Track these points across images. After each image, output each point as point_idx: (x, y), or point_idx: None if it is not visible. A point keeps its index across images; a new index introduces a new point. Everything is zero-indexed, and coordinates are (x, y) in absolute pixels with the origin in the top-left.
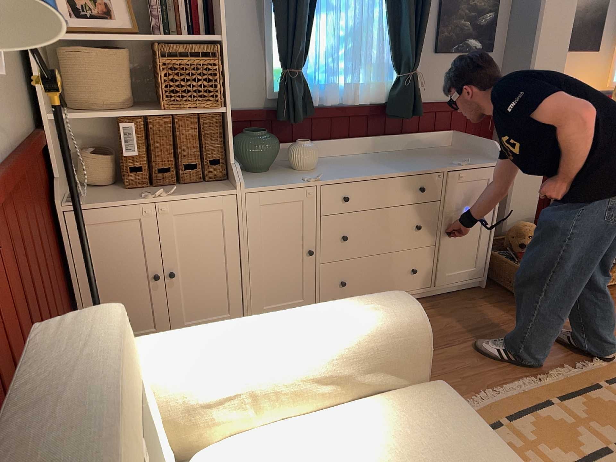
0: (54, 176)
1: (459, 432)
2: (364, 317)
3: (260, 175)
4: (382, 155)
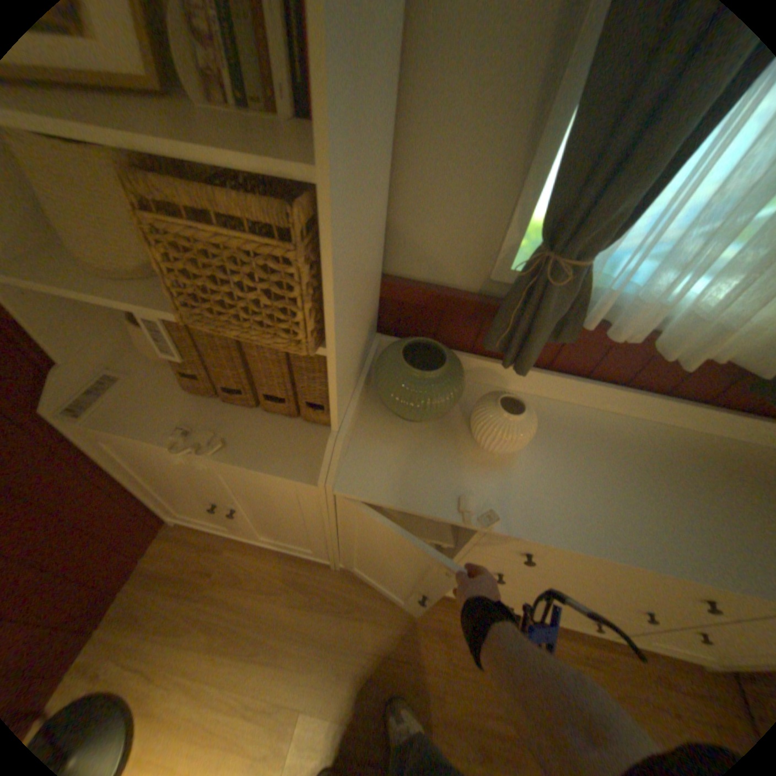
0: (58, 358)
1: None
2: None
3: (406, 432)
4: (677, 441)
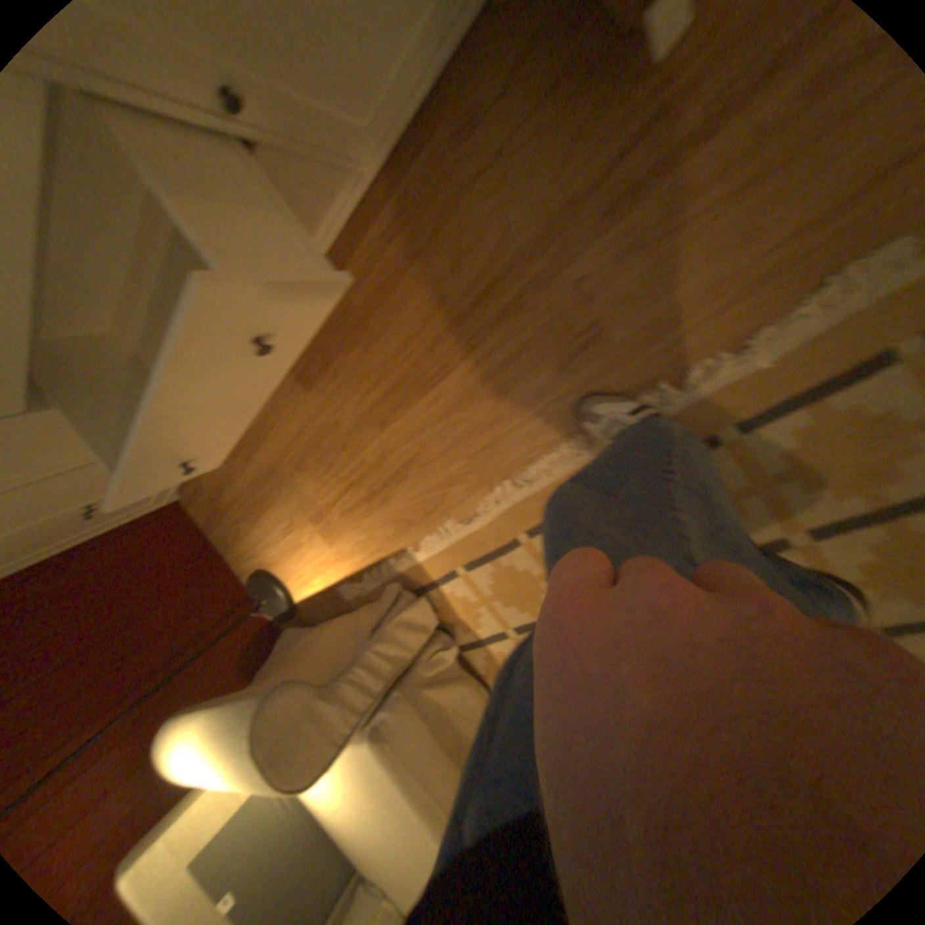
0: None
1: (388, 803)
2: (243, 783)
3: None
4: None
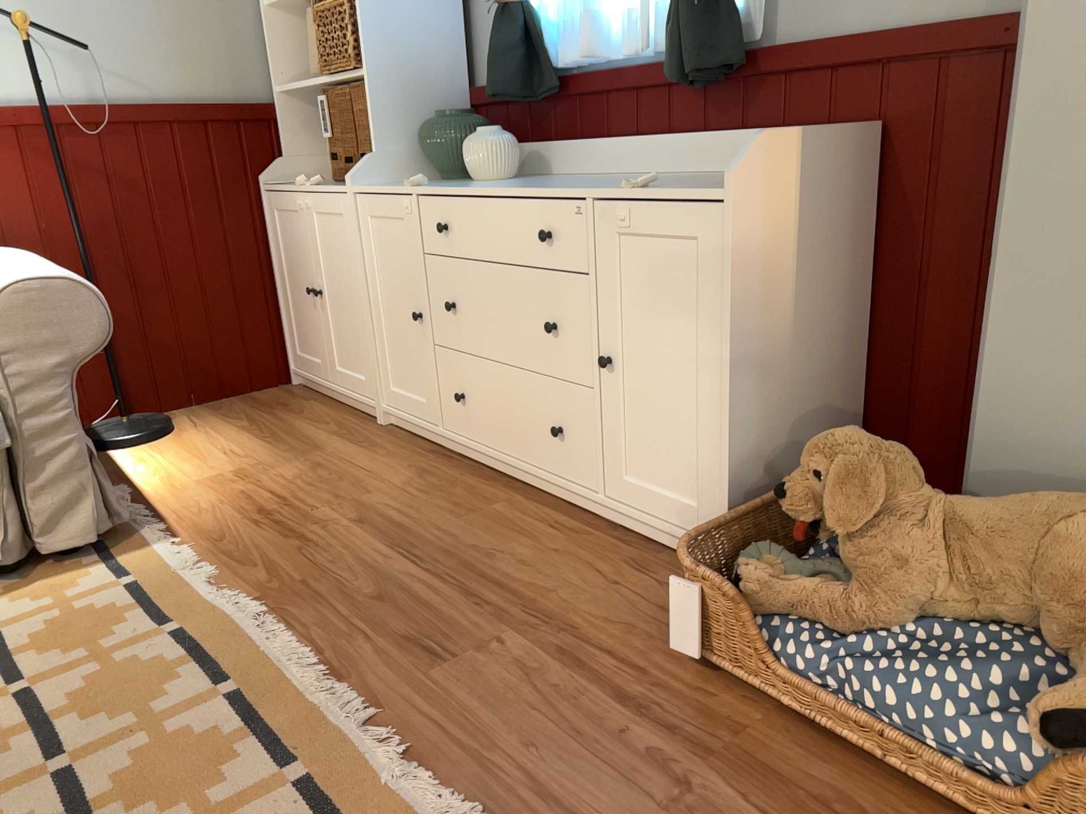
0: (284, 157)
1: None
2: (11, 274)
3: (430, 183)
4: (658, 176)
